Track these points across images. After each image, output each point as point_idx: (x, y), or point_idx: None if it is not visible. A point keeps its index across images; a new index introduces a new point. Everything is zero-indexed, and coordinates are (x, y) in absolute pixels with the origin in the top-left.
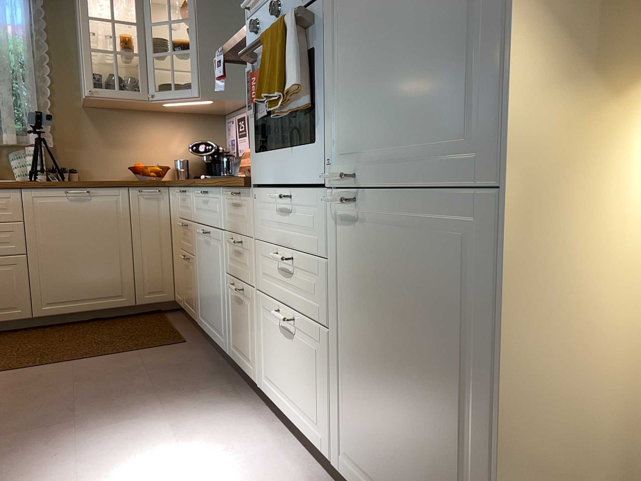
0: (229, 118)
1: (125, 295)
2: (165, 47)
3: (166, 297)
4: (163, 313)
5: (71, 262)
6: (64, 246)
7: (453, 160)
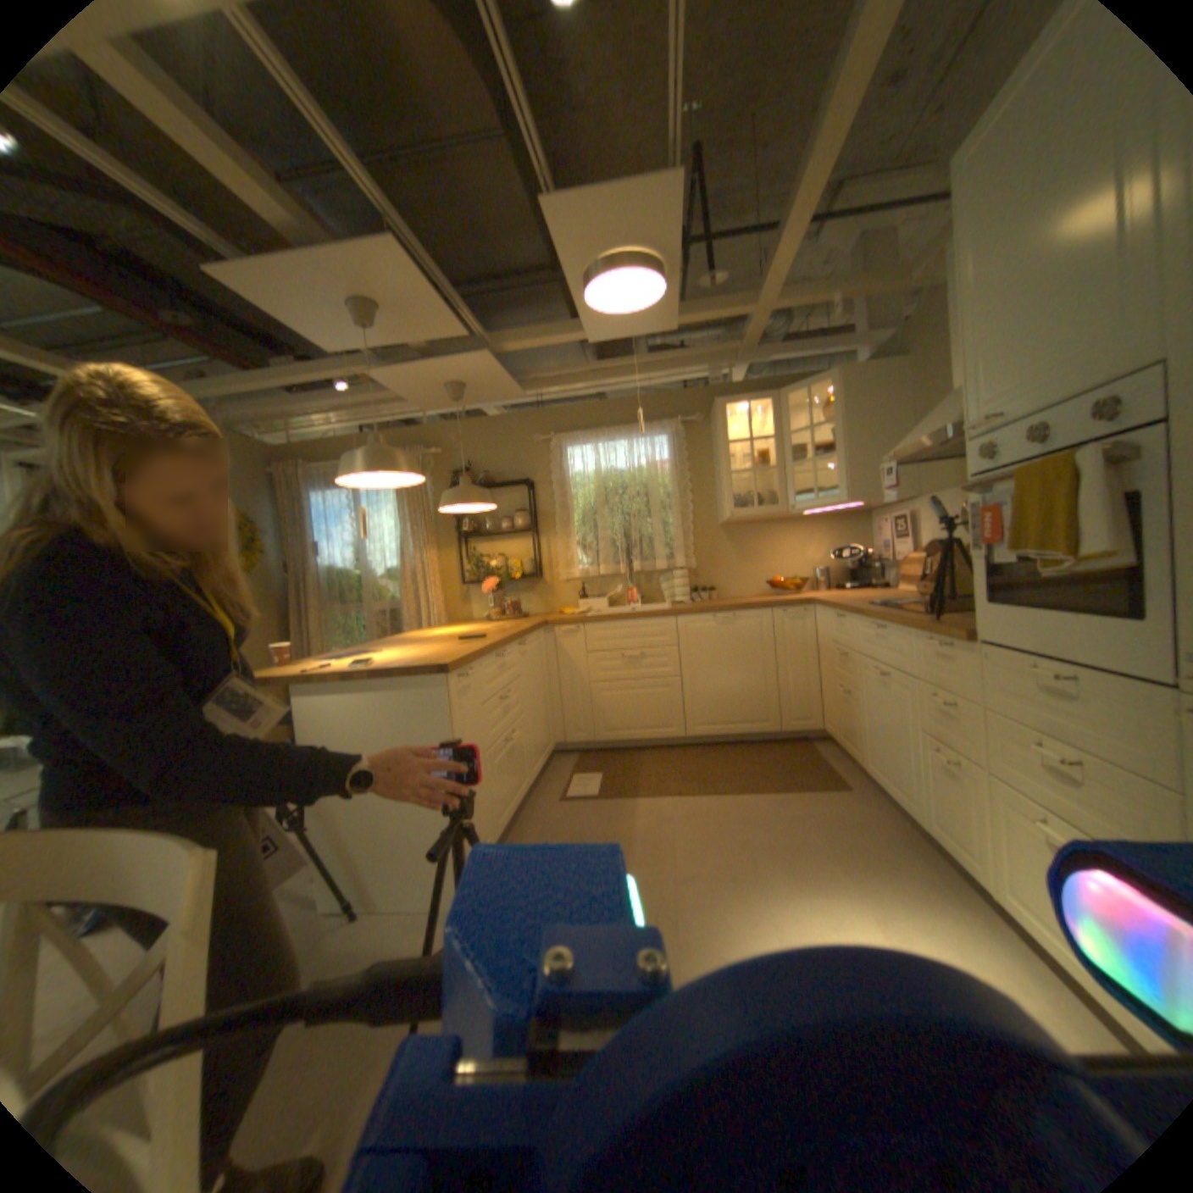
0: (879, 517)
1: (770, 721)
2: (803, 452)
3: (812, 726)
4: (809, 742)
5: (717, 685)
6: (711, 669)
7: None
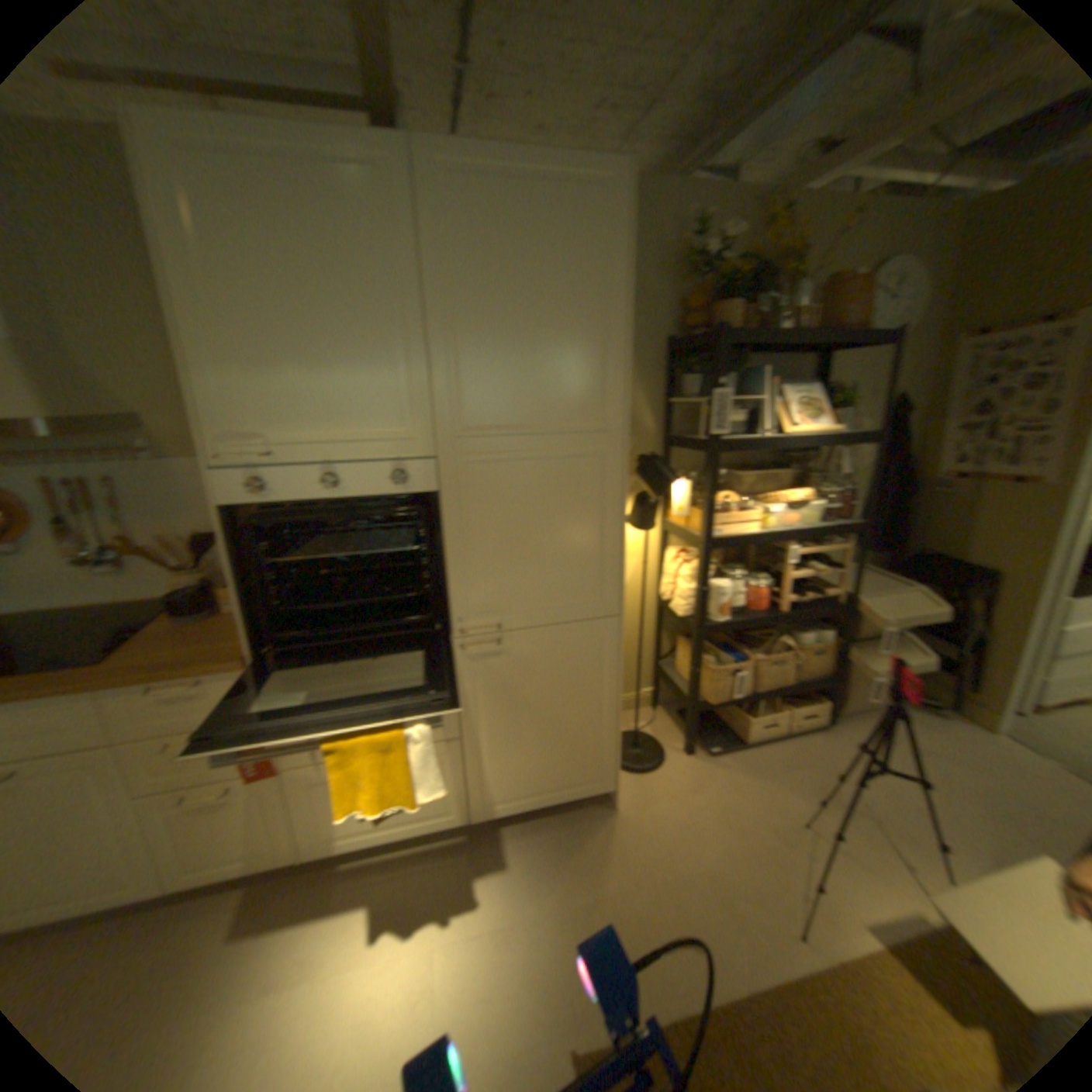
0: None
1: None
2: None
3: None
4: None
5: None
6: None
7: (583, 606)
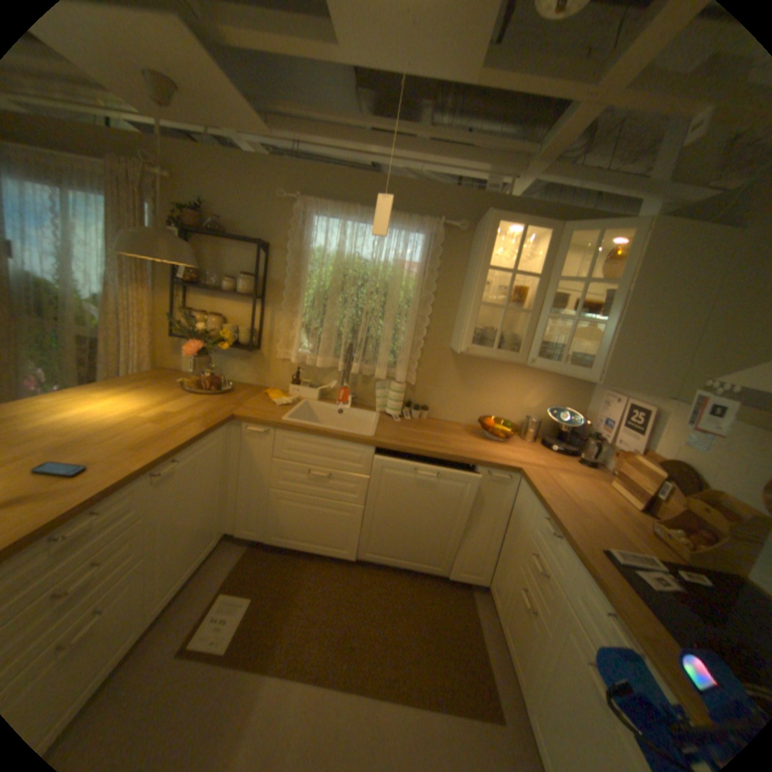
0: (614, 393)
1: (443, 569)
2: (566, 304)
3: (481, 583)
4: (473, 591)
5: (401, 525)
6: (400, 509)
7: None
